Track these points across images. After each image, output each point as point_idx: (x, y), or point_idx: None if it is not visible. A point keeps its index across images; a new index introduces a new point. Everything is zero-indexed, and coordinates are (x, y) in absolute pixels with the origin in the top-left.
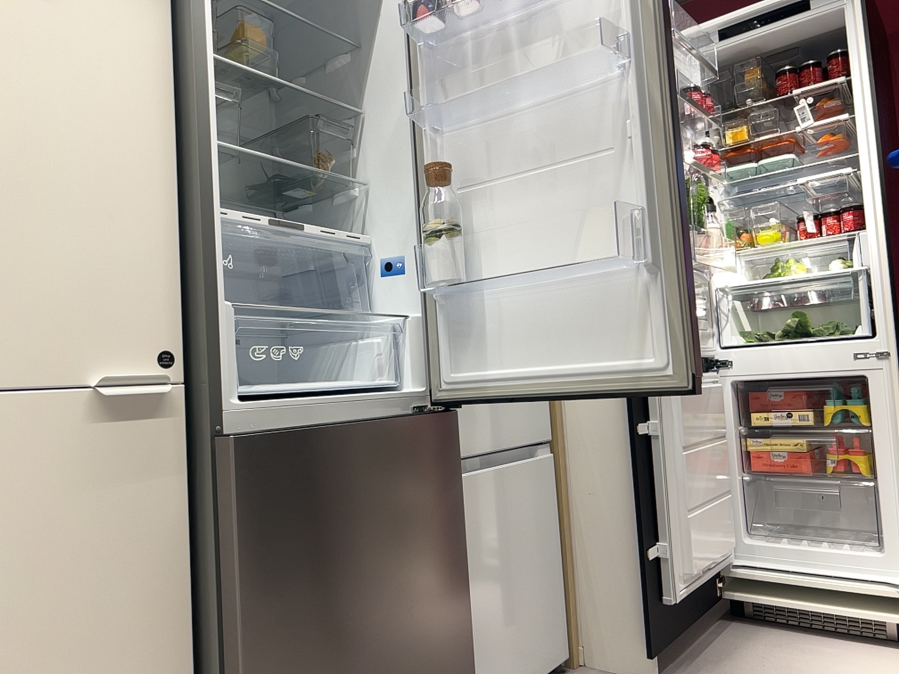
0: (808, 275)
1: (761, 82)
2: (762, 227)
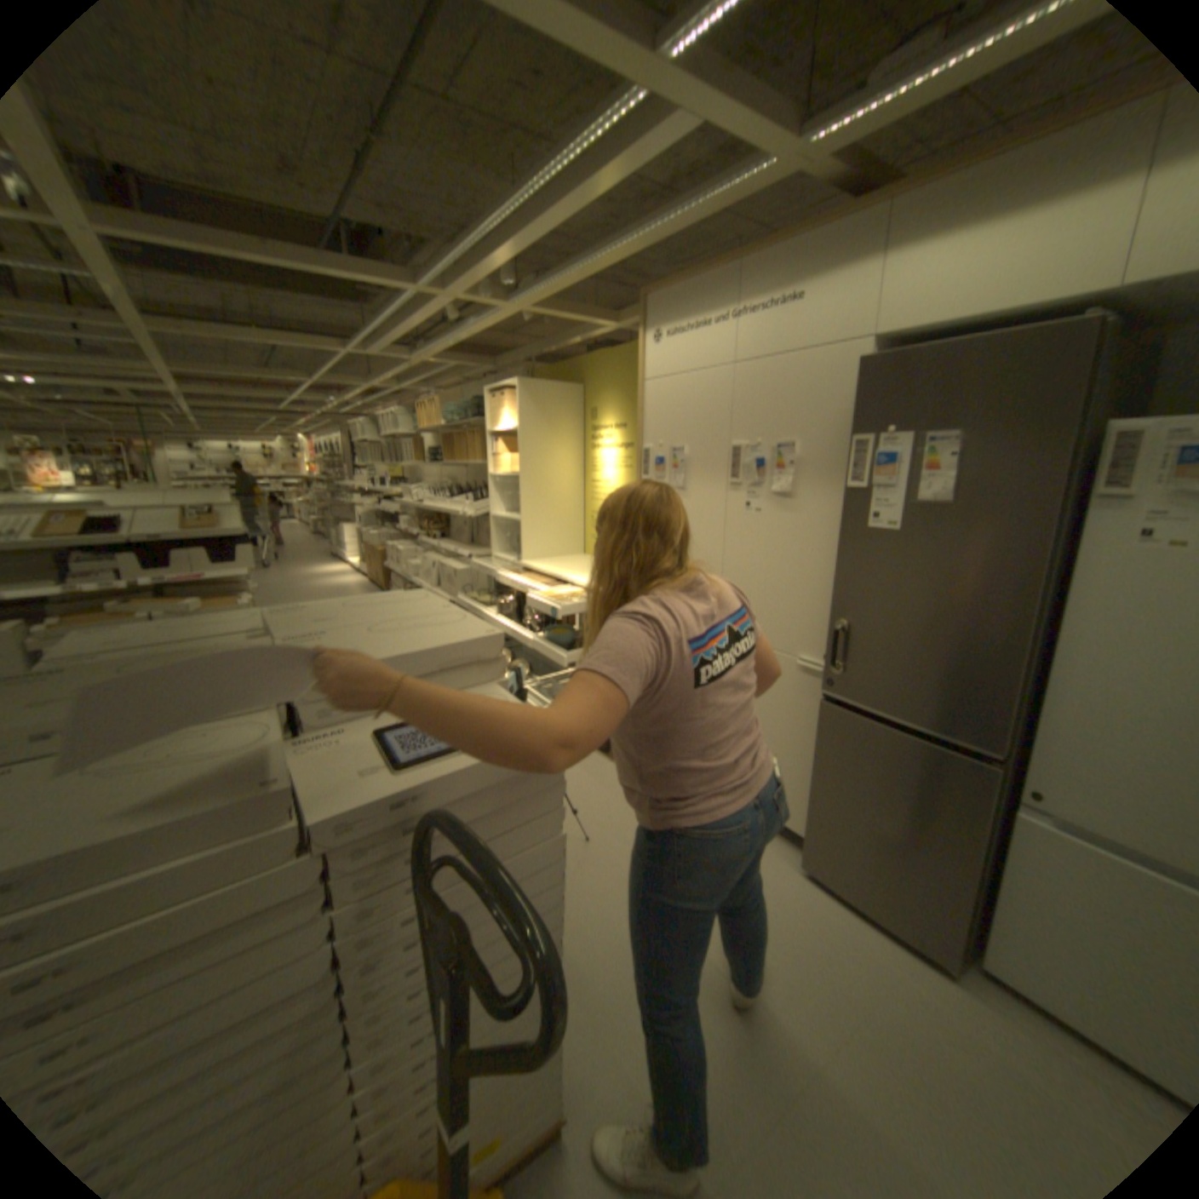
0: None
1: None
2: None
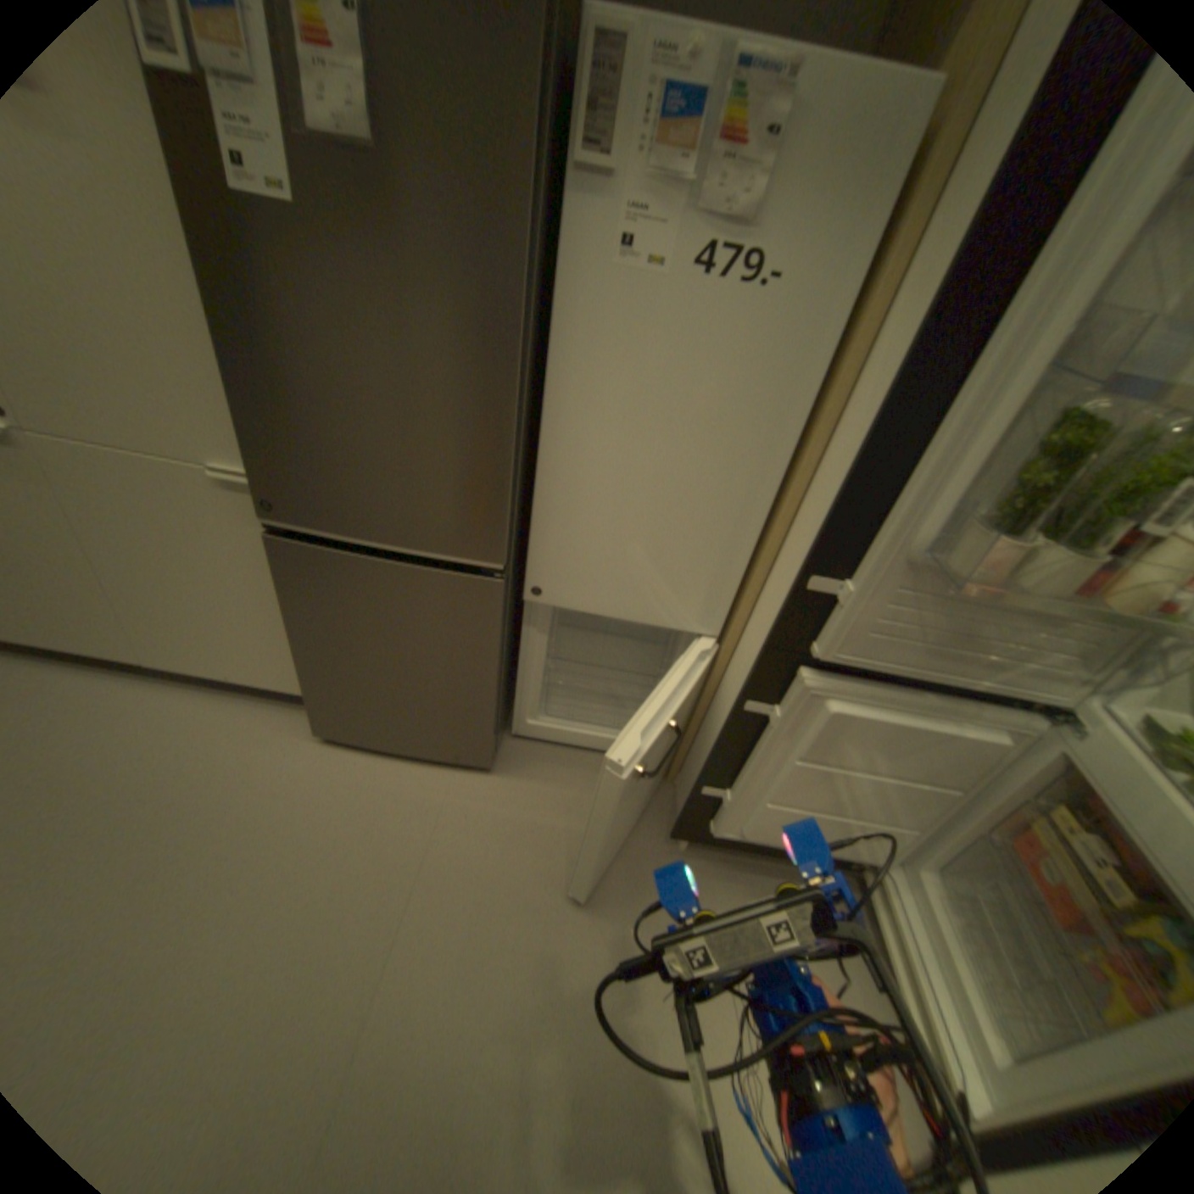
0: None
1: None
2: None
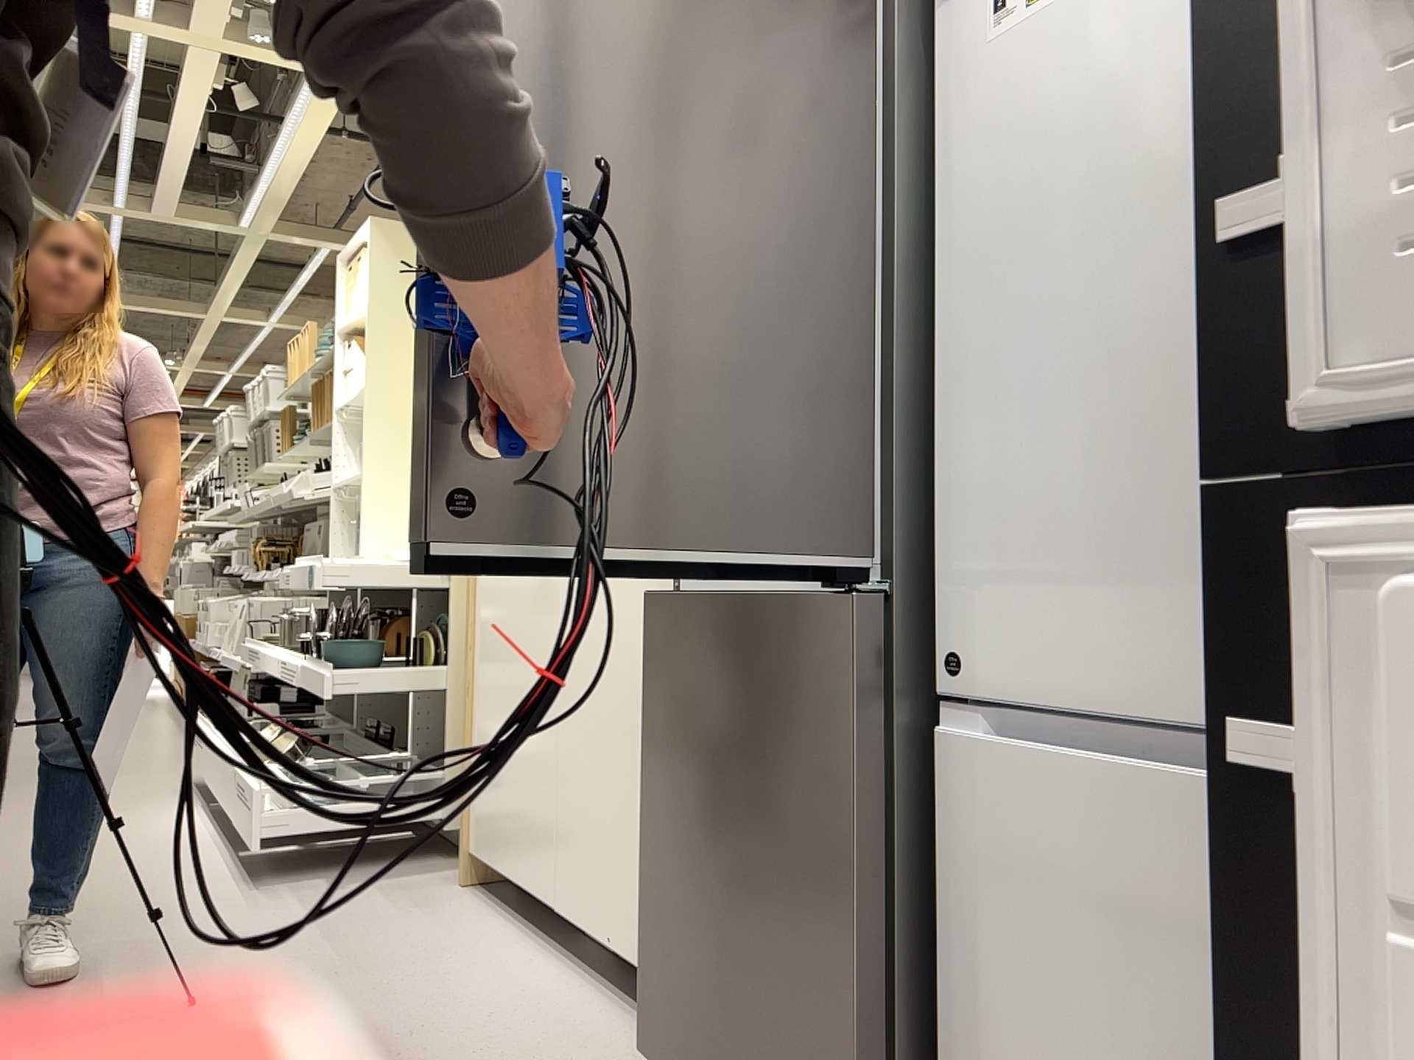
0: None
1: None
2: None
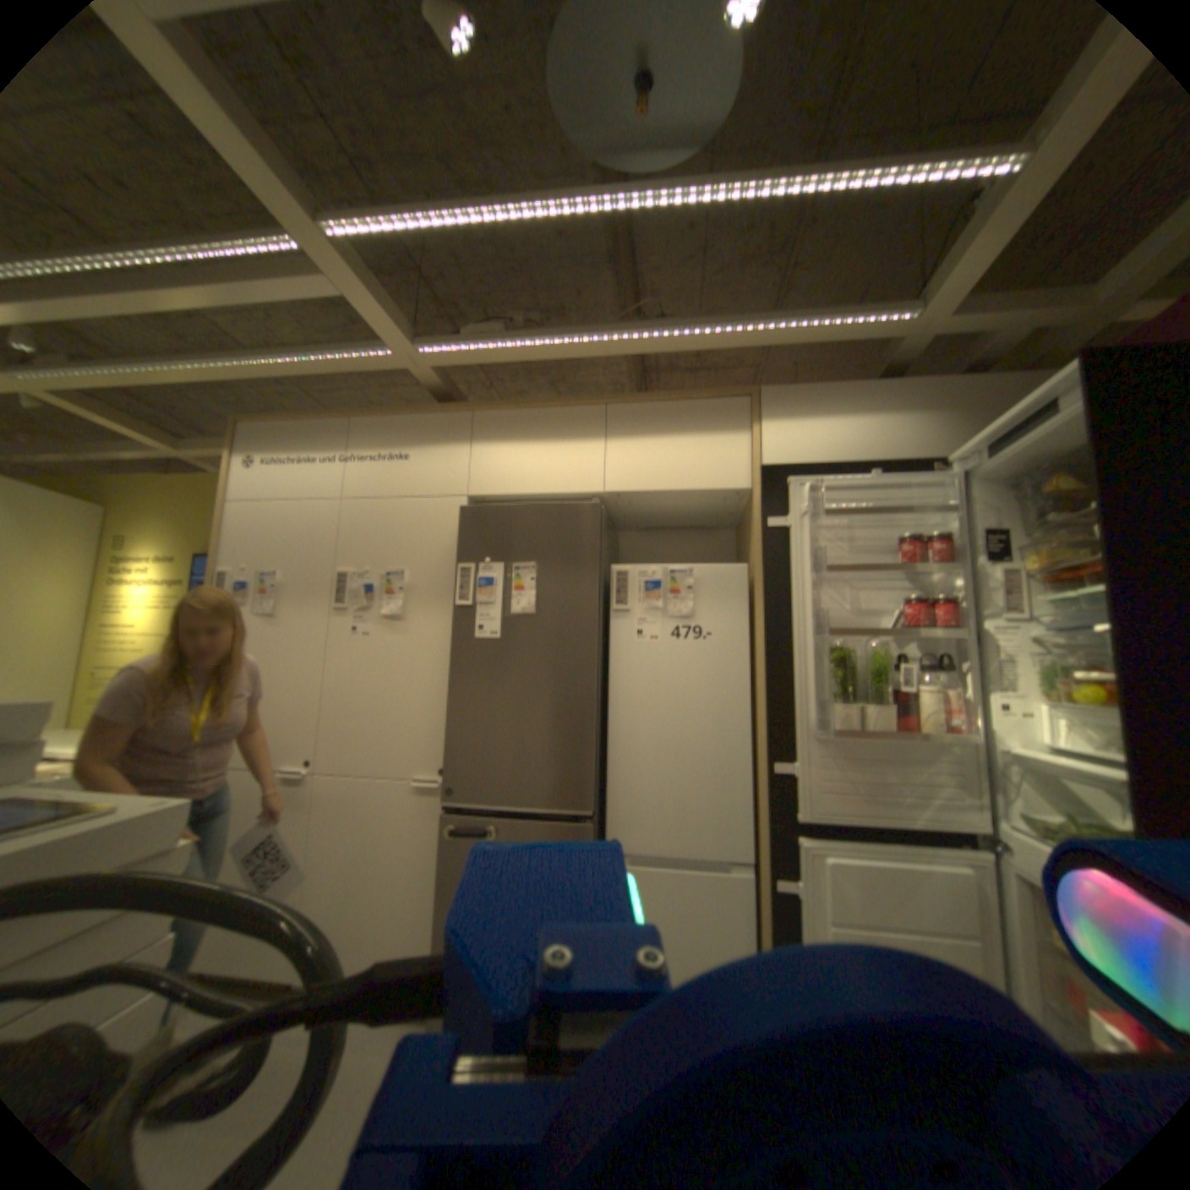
0: (1080, 768)
1: (1051, 494)
2: (1073, 680)
